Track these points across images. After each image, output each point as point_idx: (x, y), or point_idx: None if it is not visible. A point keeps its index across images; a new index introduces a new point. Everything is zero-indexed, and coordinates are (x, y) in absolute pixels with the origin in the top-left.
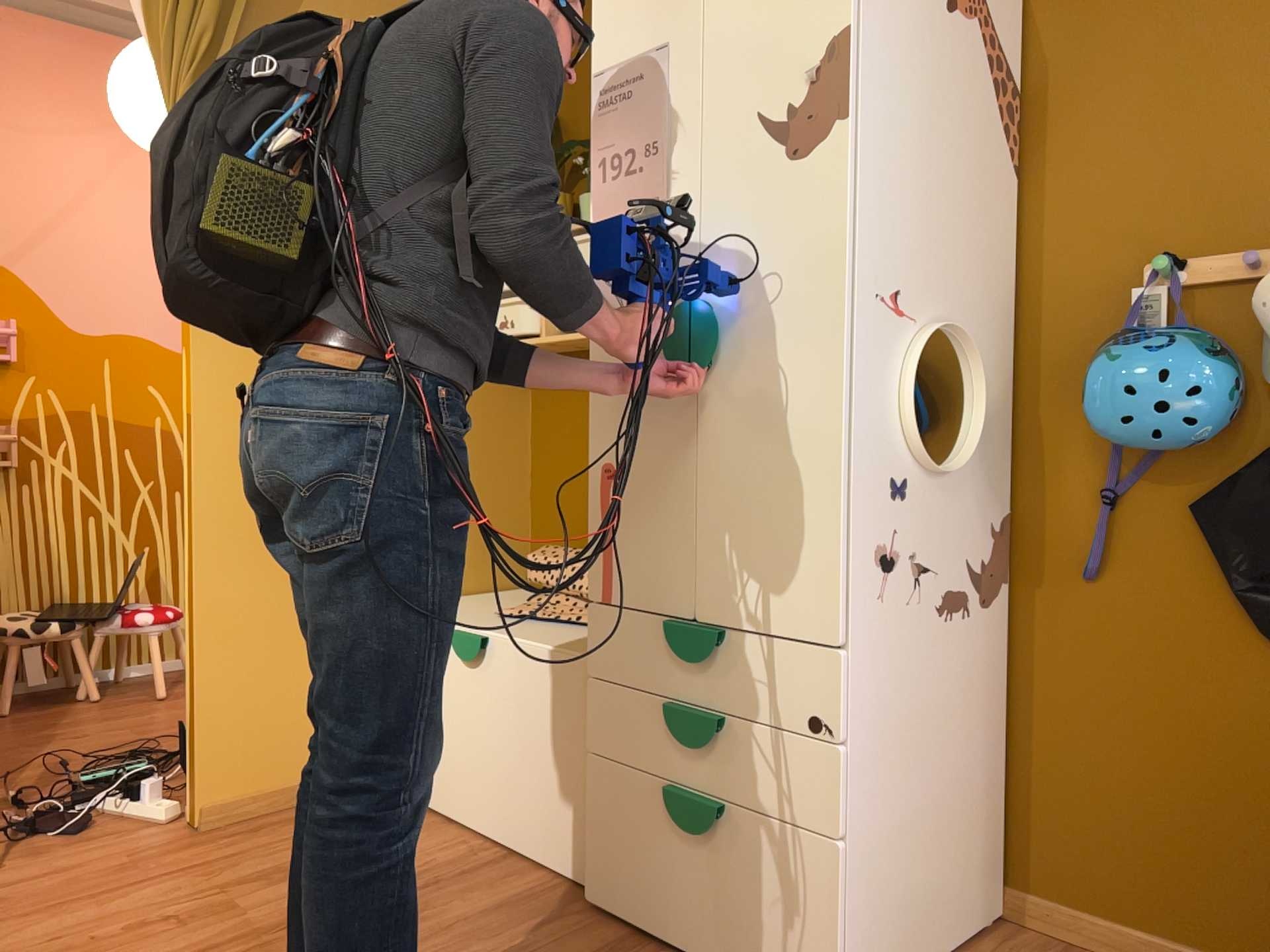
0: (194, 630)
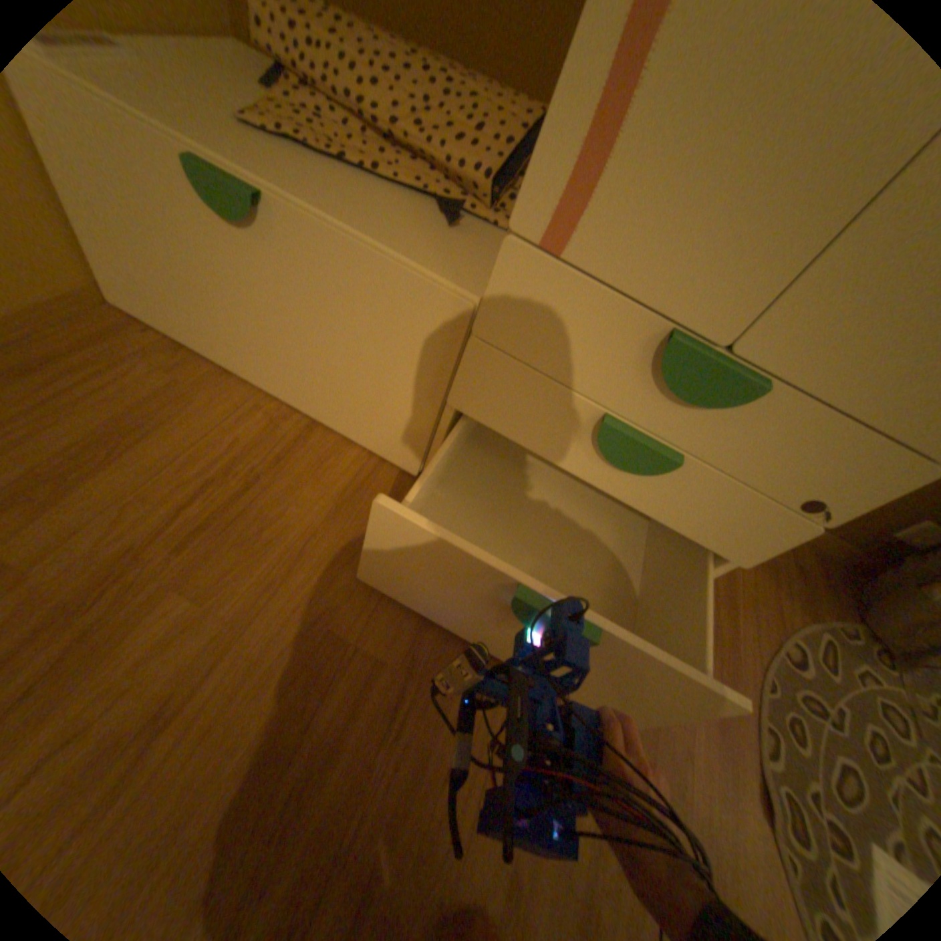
0: None
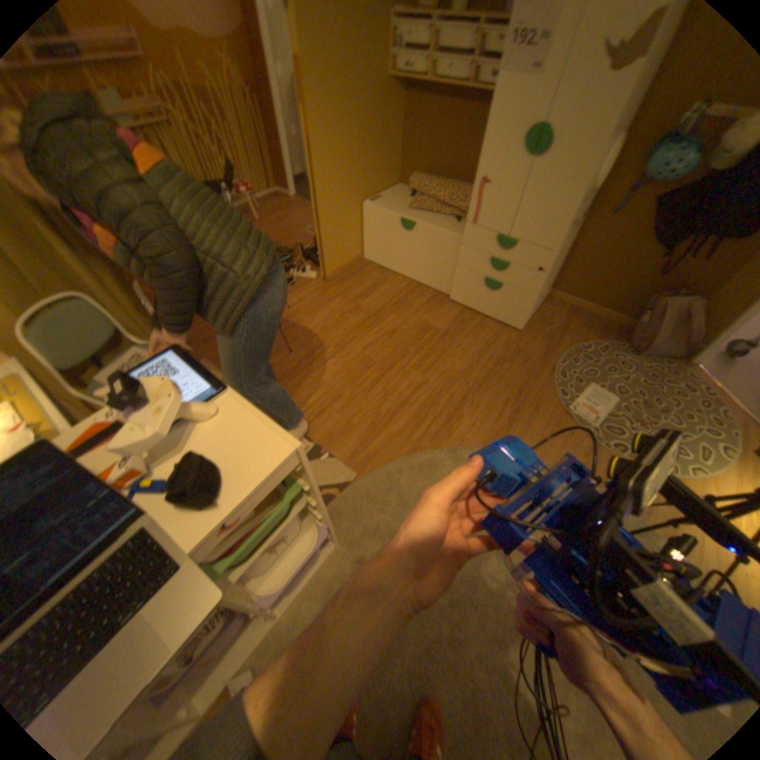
0: (318, 224)
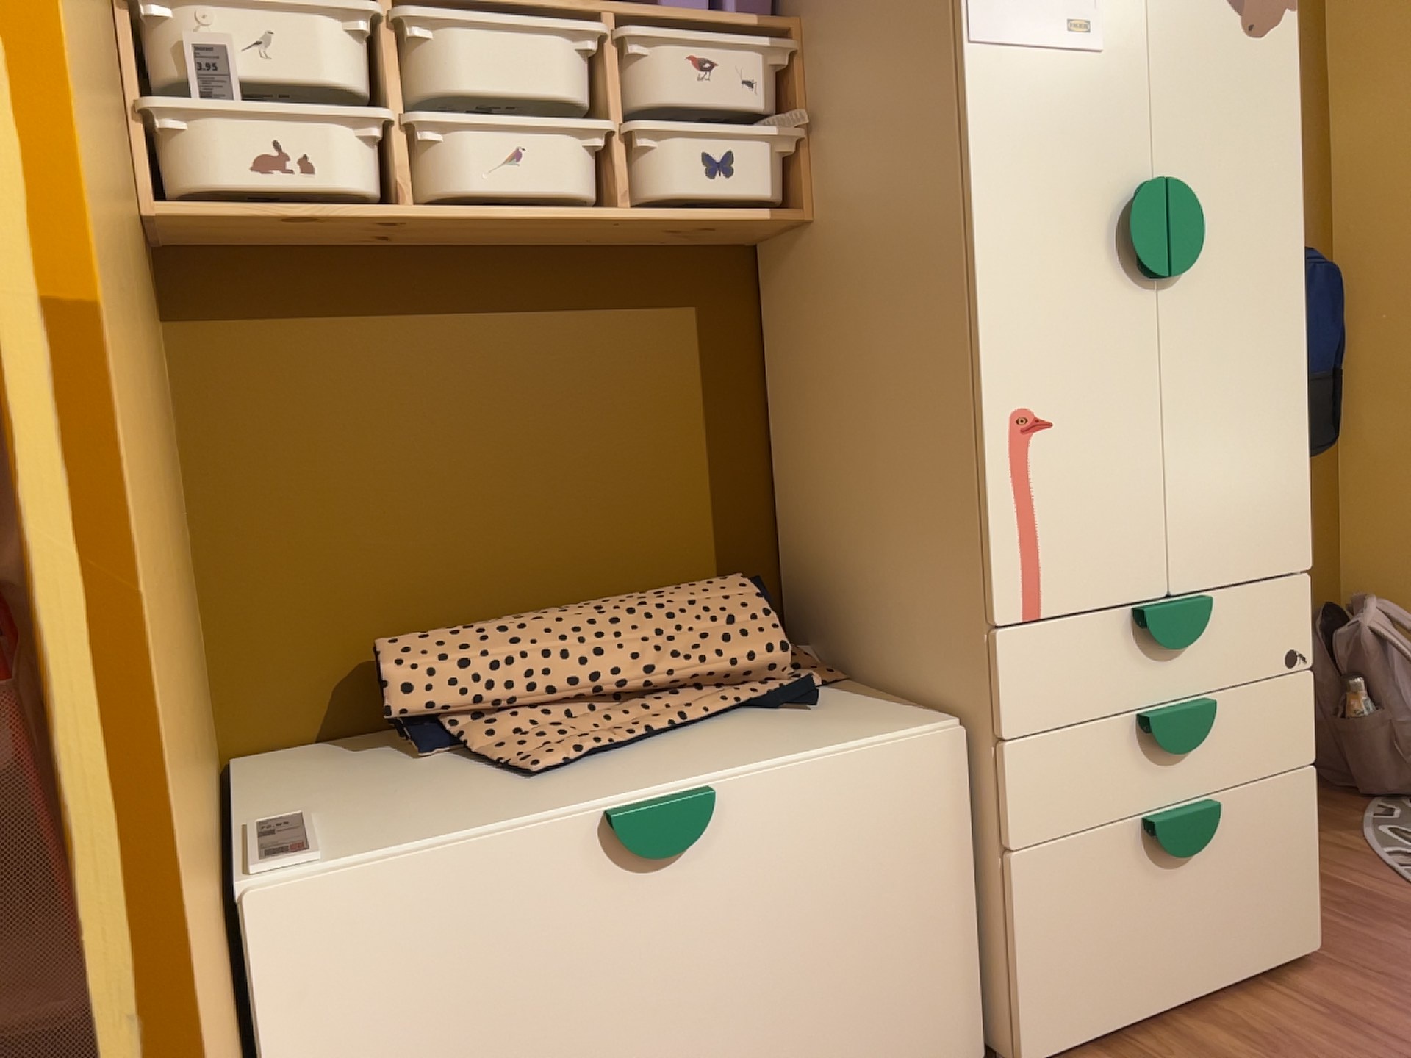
0: None
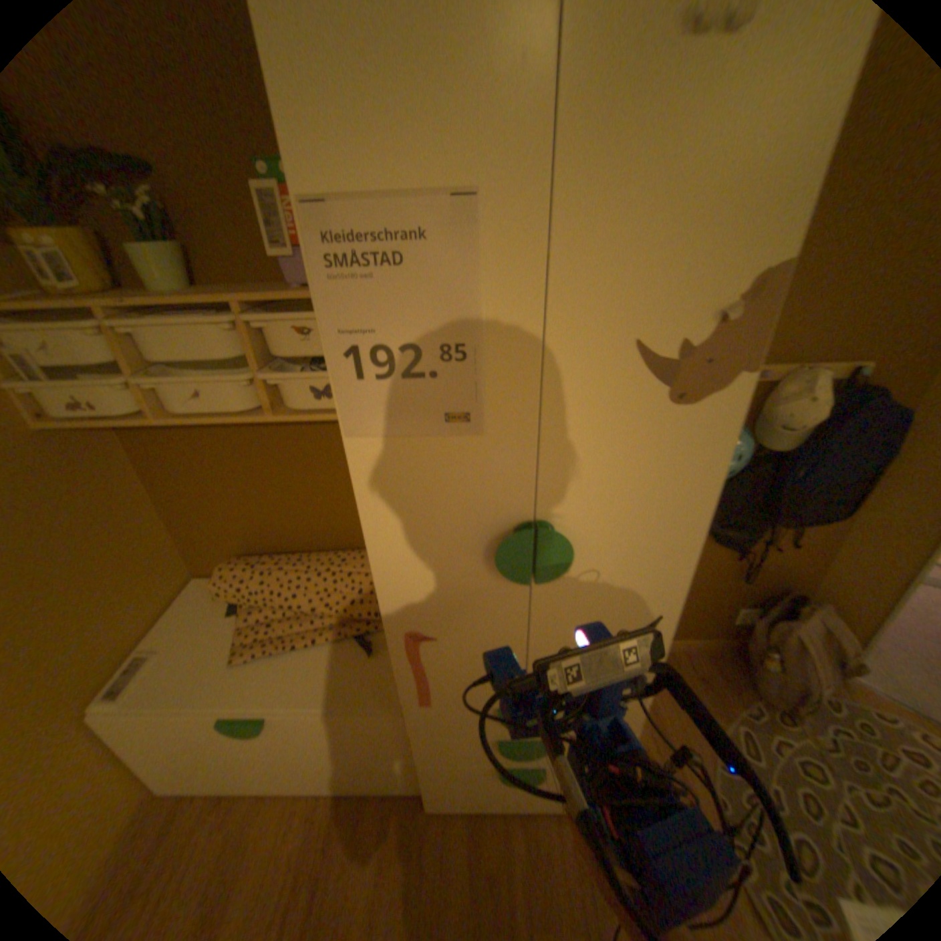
0: None
